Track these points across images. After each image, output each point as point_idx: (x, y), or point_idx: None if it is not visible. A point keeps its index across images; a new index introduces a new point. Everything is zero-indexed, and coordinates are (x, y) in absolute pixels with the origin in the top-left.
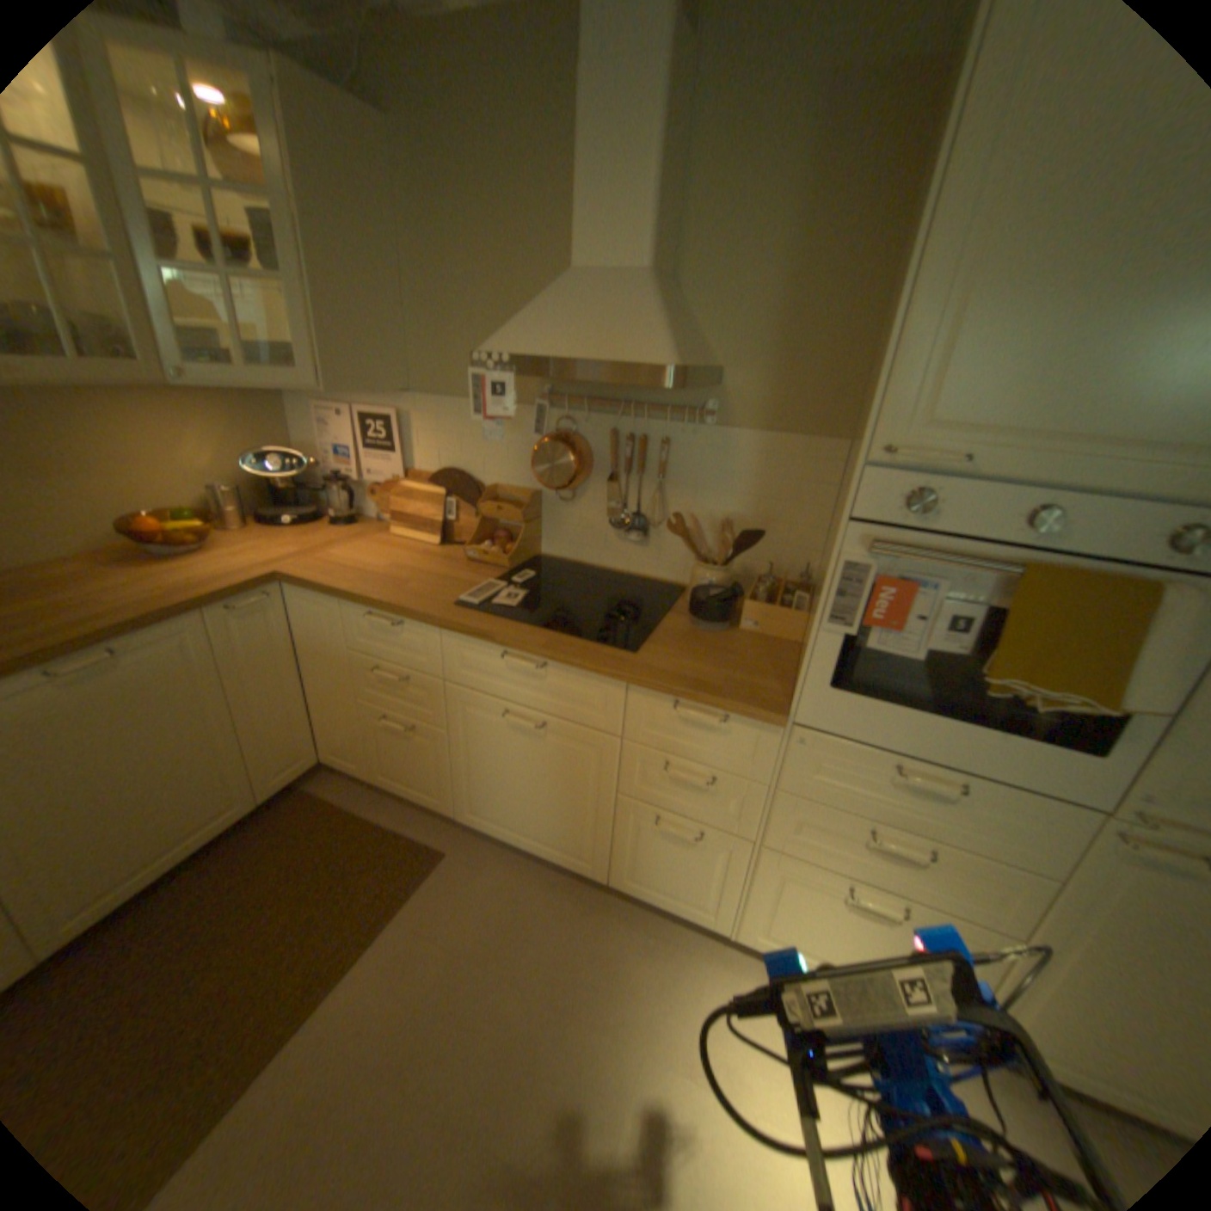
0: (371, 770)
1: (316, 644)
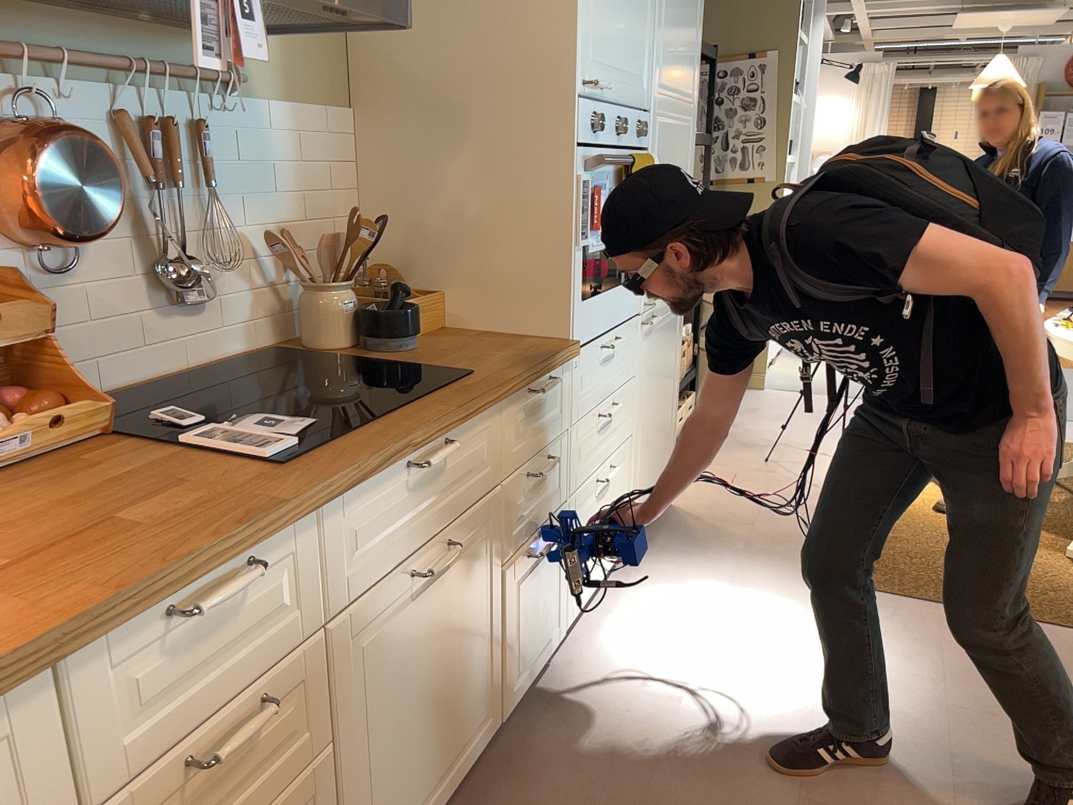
0: None
1: None
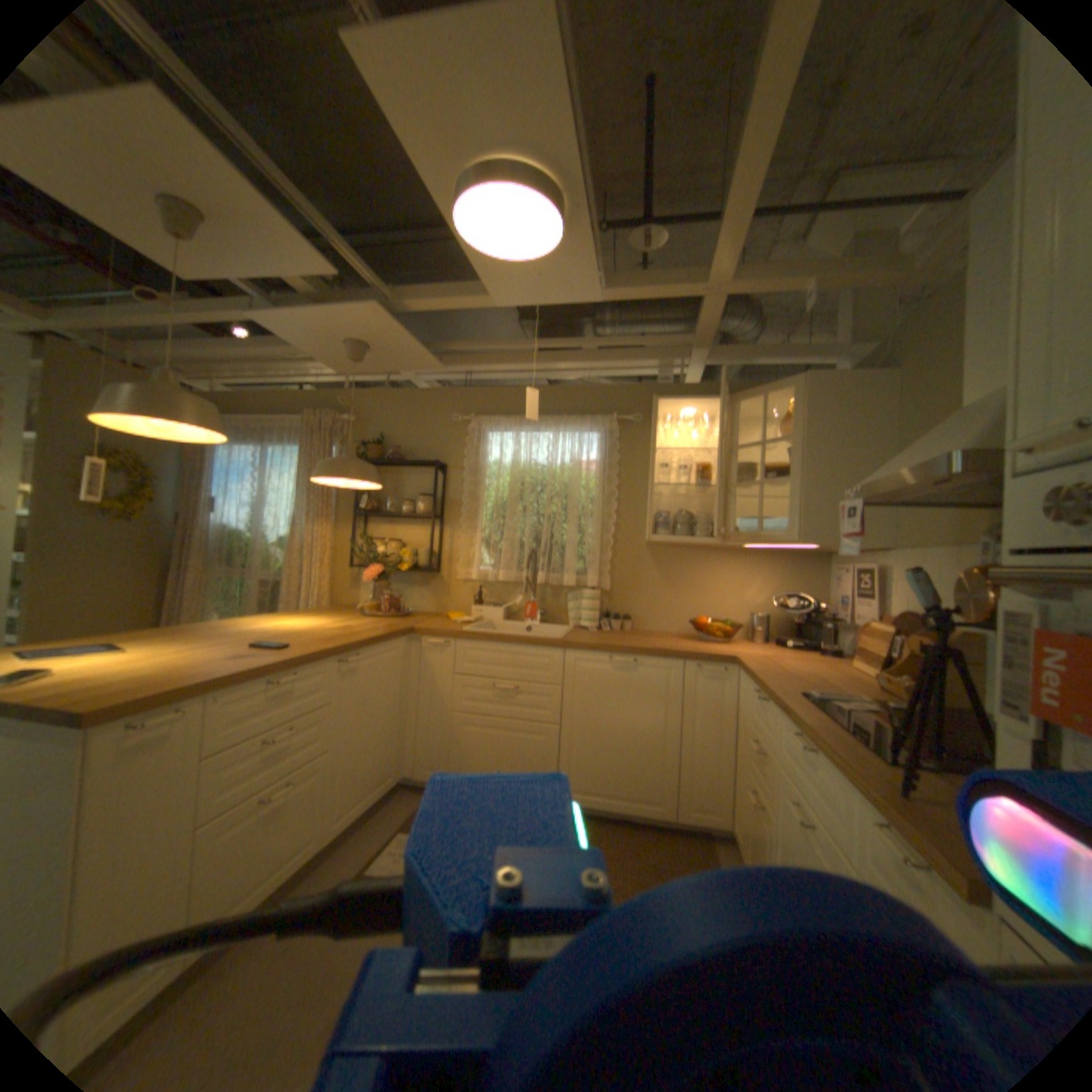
0: (746, 853)
1: (742, 719)
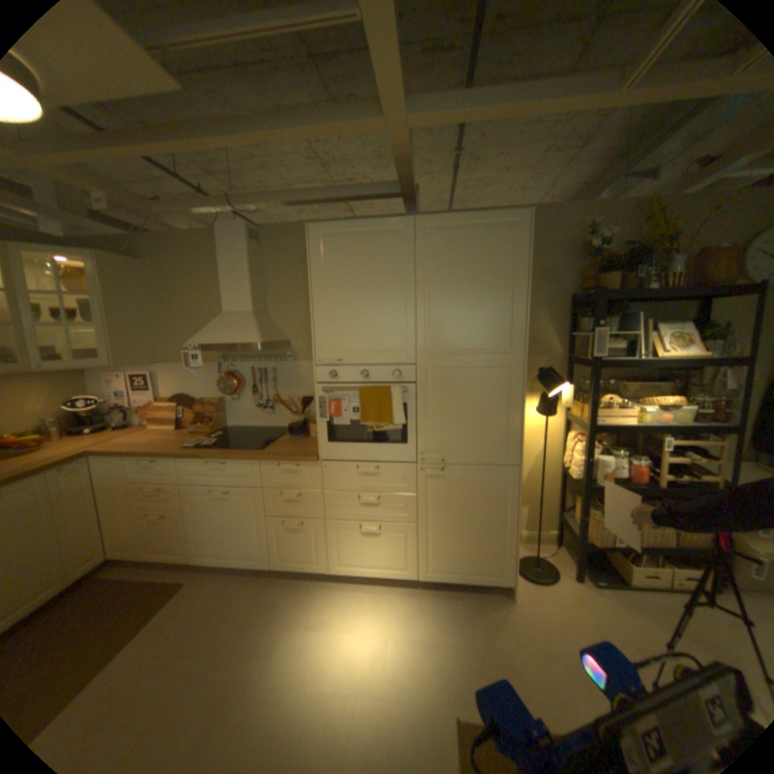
0: (139, 552)
1: (107, 486)
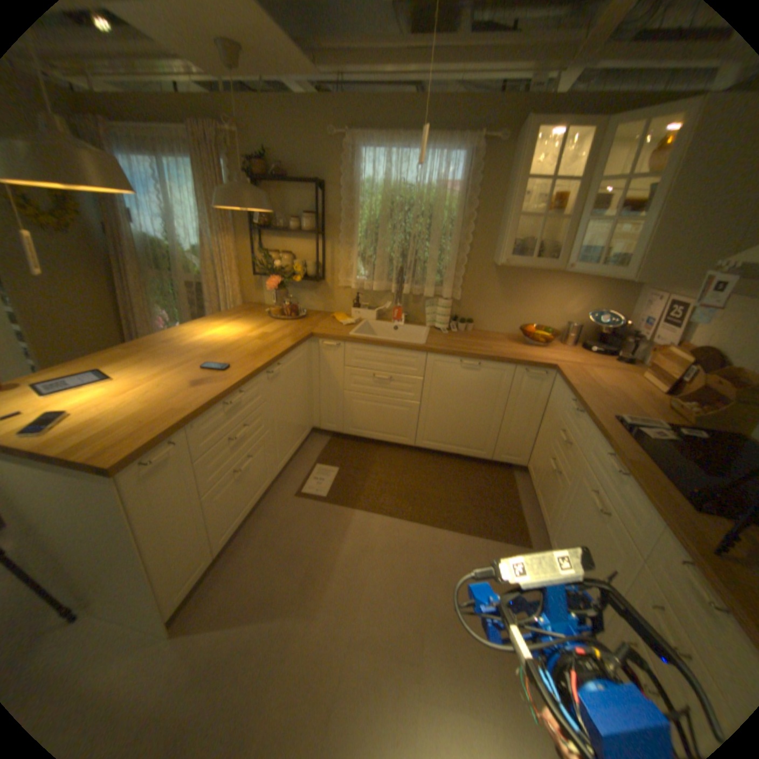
0: (539, 485)
1: (553, 408)
